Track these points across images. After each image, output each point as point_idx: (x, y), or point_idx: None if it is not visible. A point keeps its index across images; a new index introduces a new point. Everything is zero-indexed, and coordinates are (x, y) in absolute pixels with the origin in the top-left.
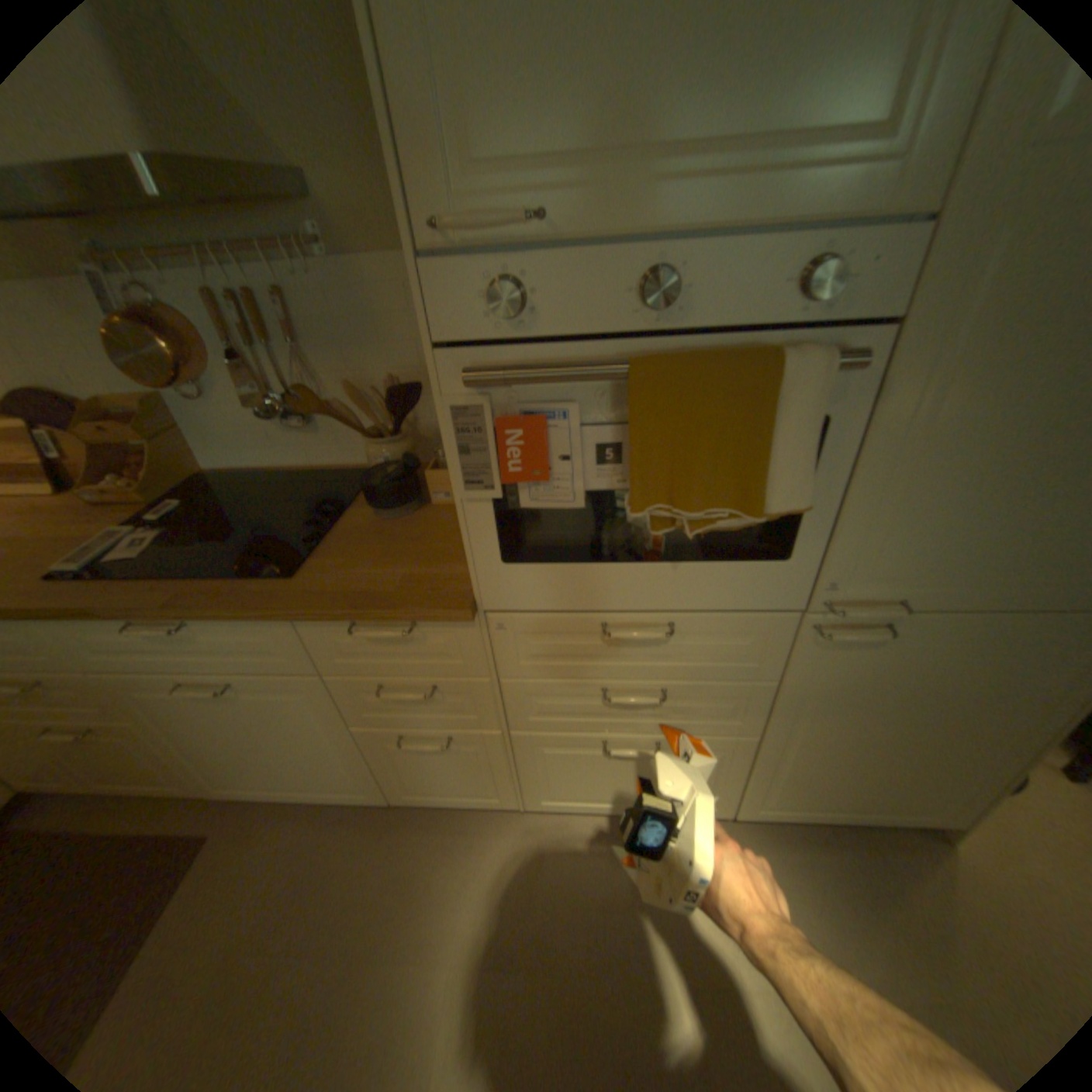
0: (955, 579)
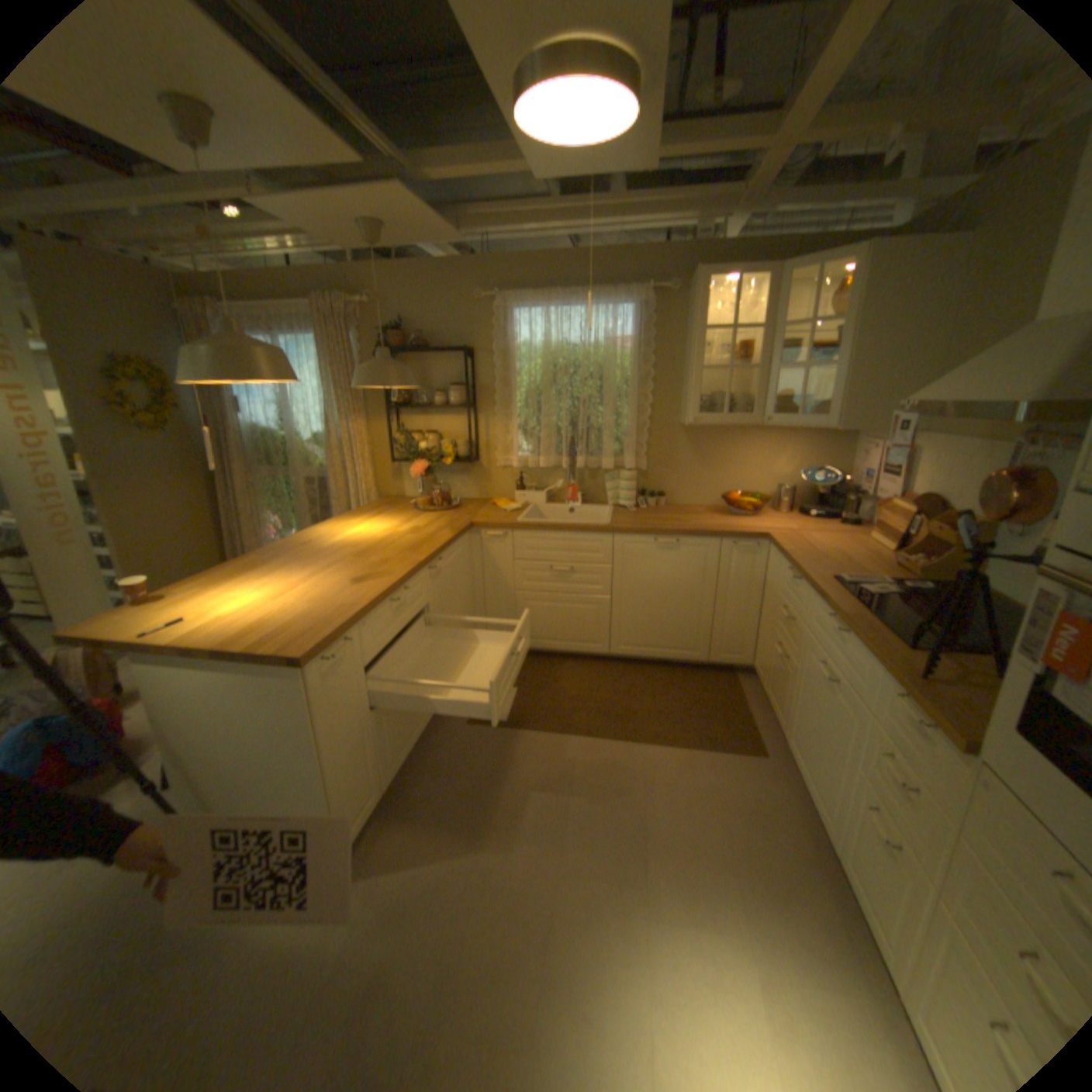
0: None
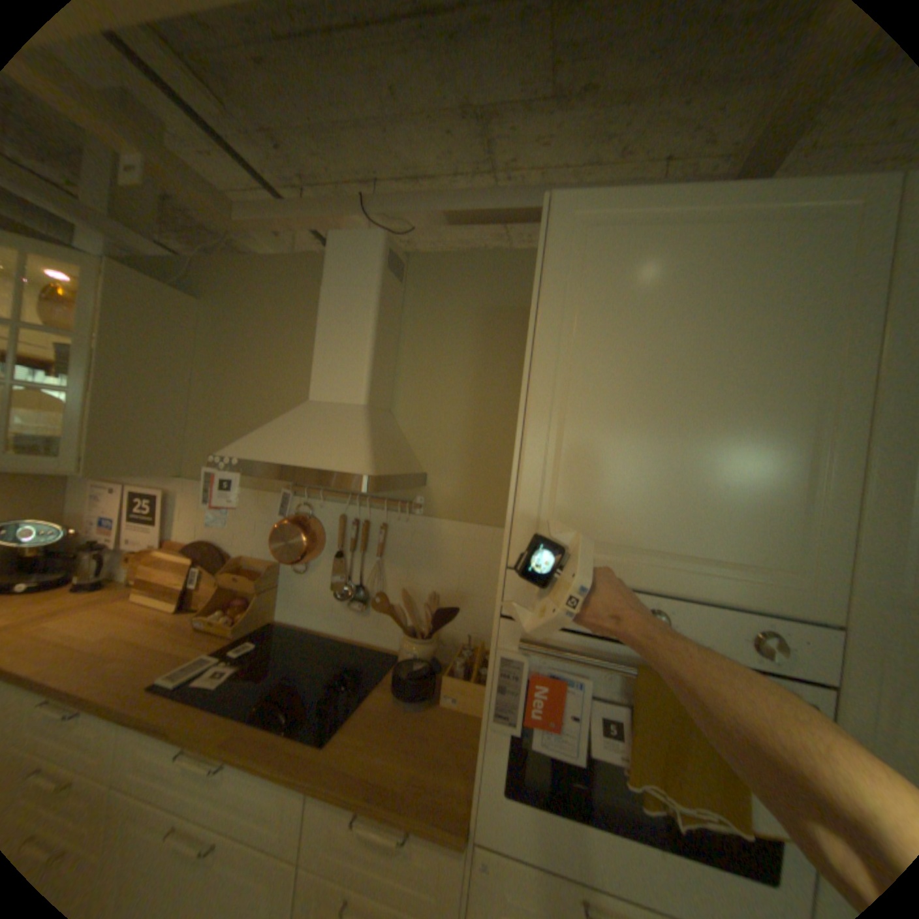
0: None
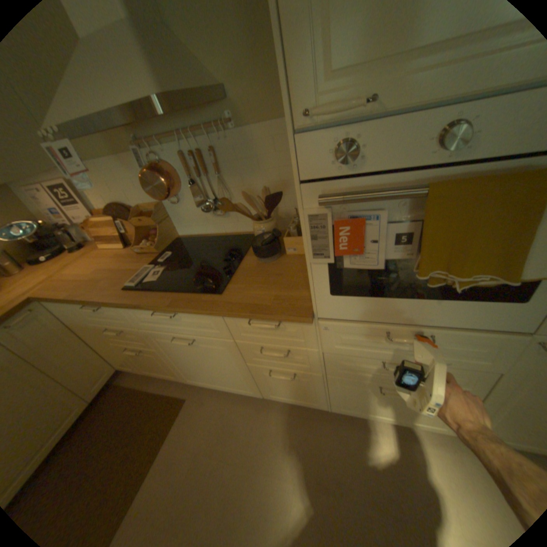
0: None
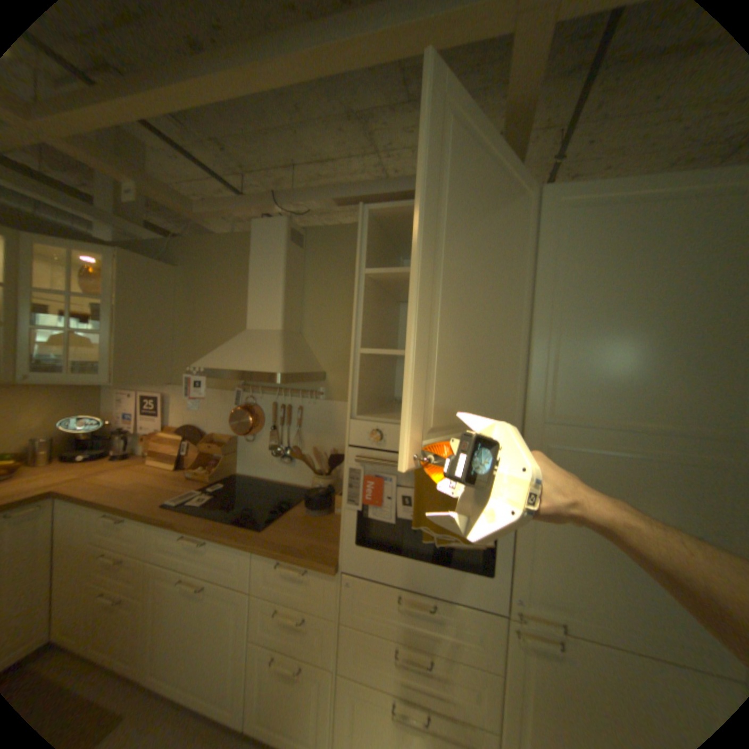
0: (589, 616)
